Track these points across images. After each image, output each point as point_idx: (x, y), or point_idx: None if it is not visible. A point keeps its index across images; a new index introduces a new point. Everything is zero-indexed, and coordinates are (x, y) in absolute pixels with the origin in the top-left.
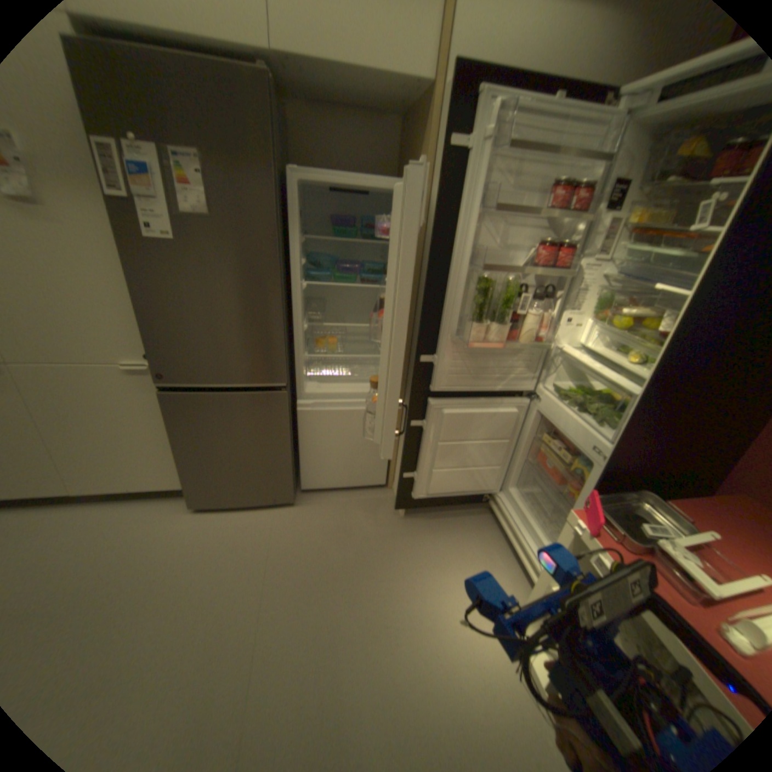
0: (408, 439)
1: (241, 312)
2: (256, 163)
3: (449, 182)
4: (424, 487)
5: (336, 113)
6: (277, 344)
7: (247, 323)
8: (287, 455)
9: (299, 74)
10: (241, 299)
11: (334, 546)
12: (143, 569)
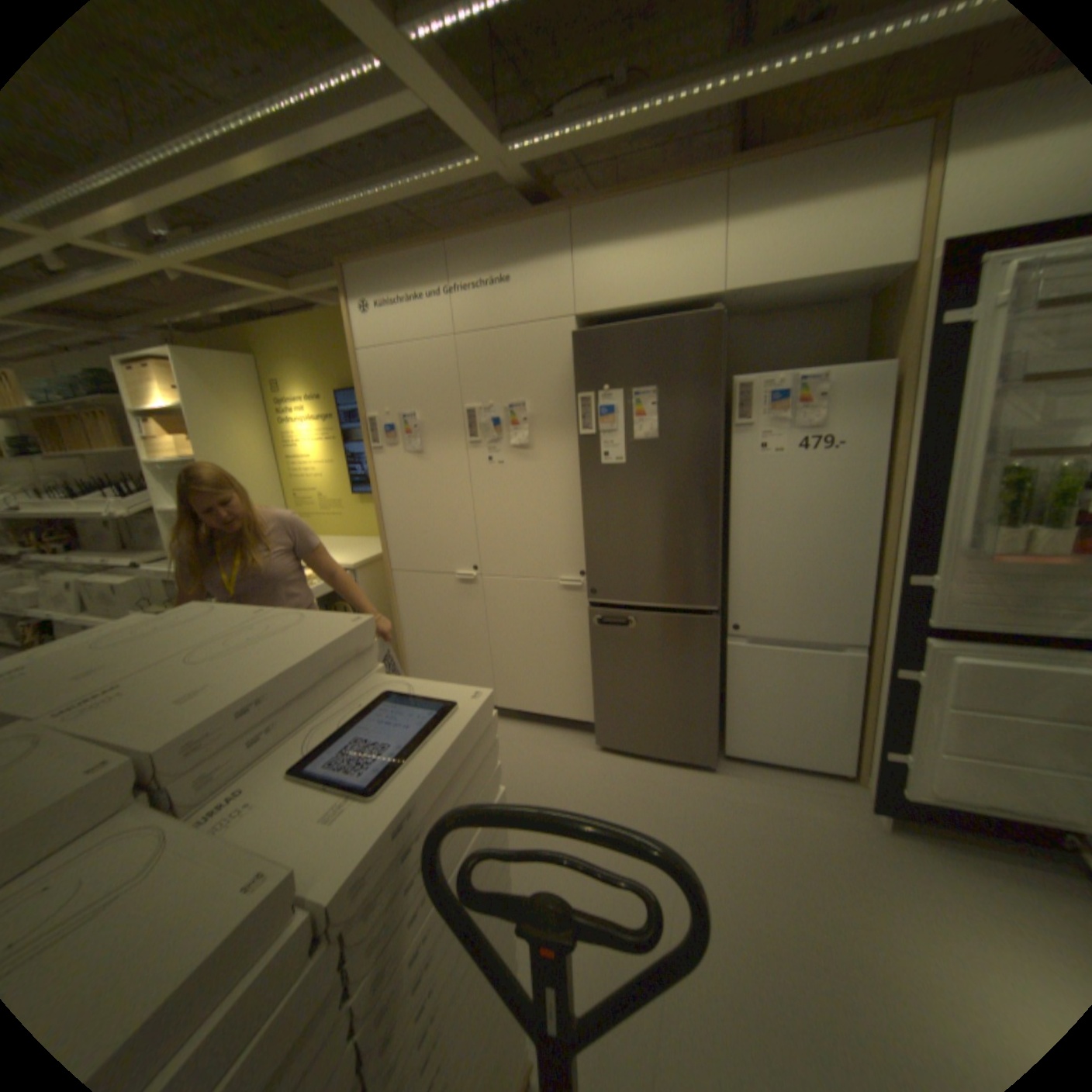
0: (896, 703)
1: (678, 527)
2: (706, 386)
3: (944, 362)
4: (929, 785)
5: (784, 315)
6: (712, 562)
7: (682, 538)
8: (713, 700)
9: (749, 298)
10: (678, 515)
11: (775, 839)
12: (556, 793)
